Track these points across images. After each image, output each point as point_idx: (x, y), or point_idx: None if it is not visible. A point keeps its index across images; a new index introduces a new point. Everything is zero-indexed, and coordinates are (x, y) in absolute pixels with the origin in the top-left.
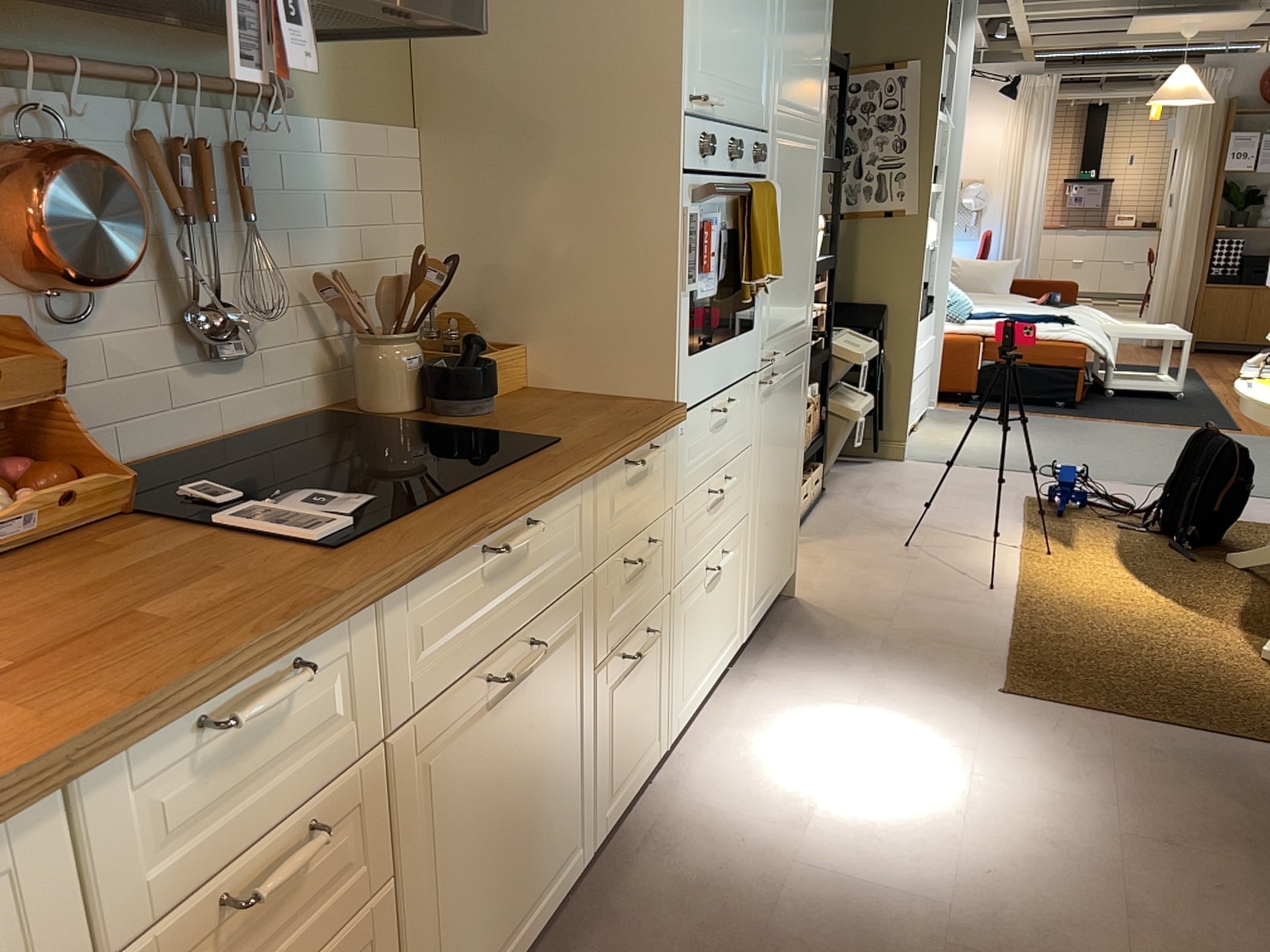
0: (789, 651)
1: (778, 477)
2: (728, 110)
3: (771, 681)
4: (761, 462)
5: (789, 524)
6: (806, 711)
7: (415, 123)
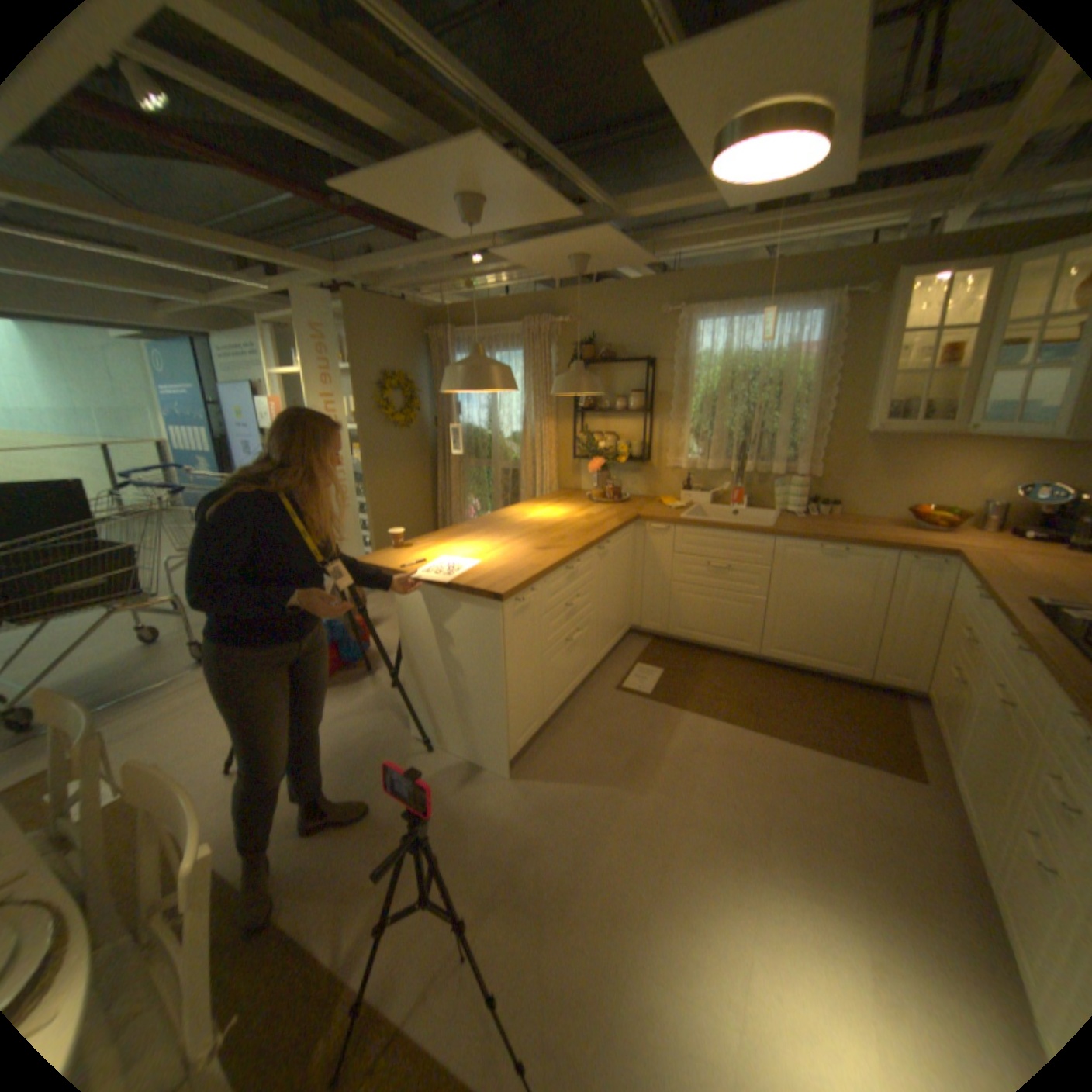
0: None
1: None
2: None
3: None
4: None
5: None
6: None
7: None
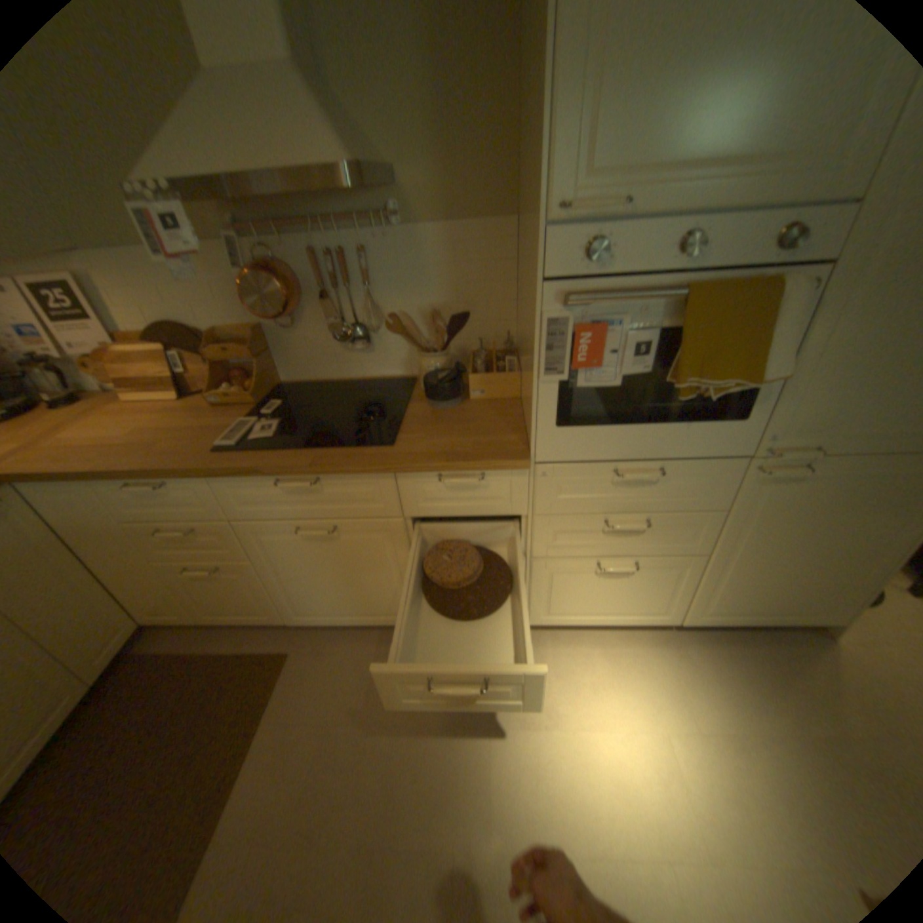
0: (738, 662)
1: (803, 549)
2: (680, 194)
3: (681, 661)
4: (747, 527)
5: (833, 590)
6: (661, 697)
7: (516, 208)
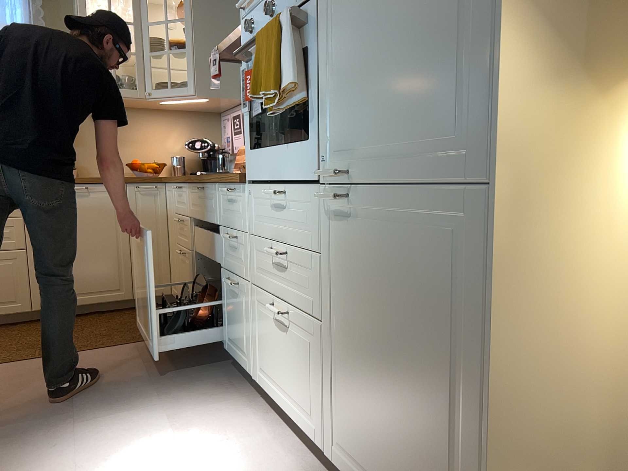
0: None
1: (383, 348)
2: None
3: None
4: (338, 287)
5: None
6: None
7: None
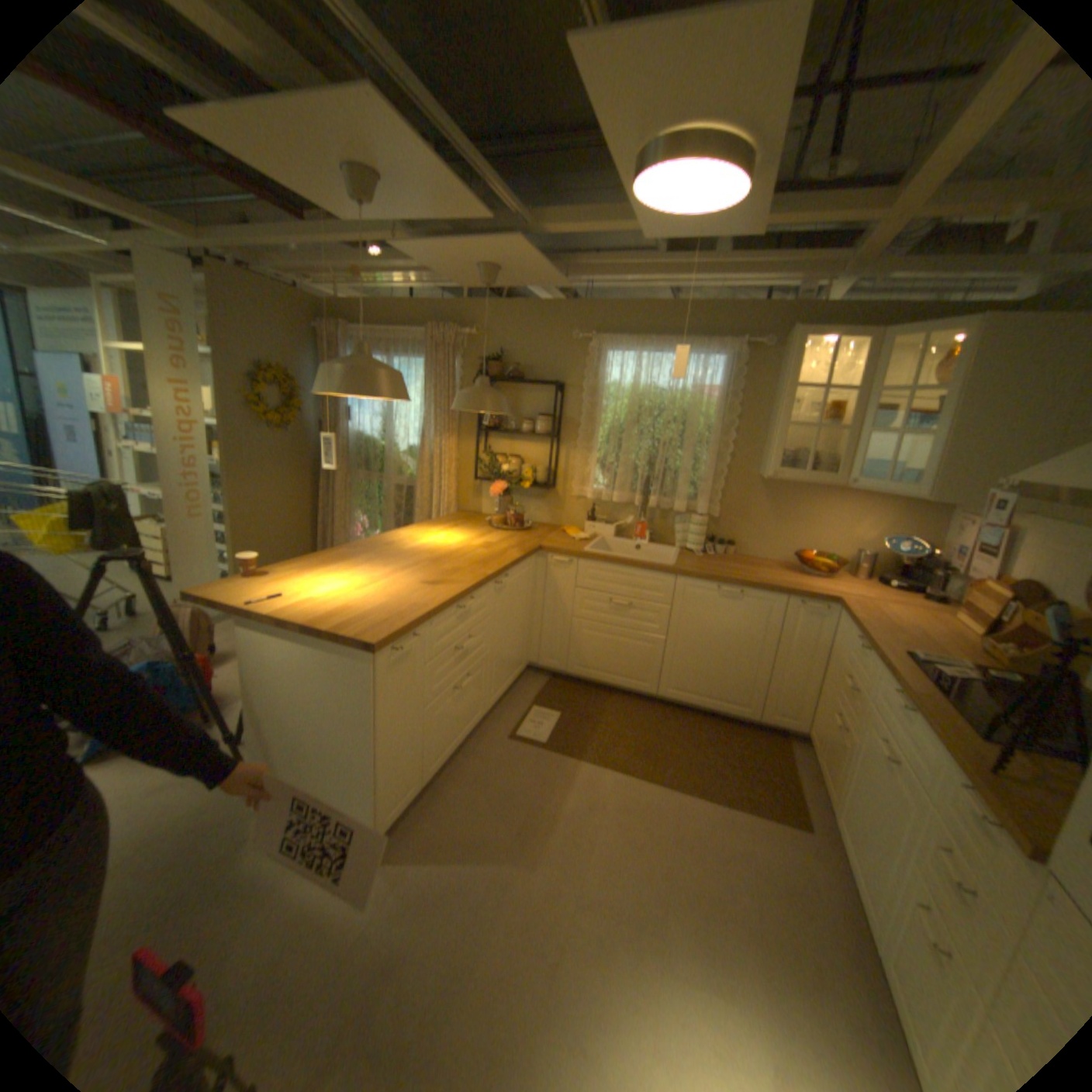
0: None
1: None
2: None
3: None
4: None
5: None
6: None
7: None
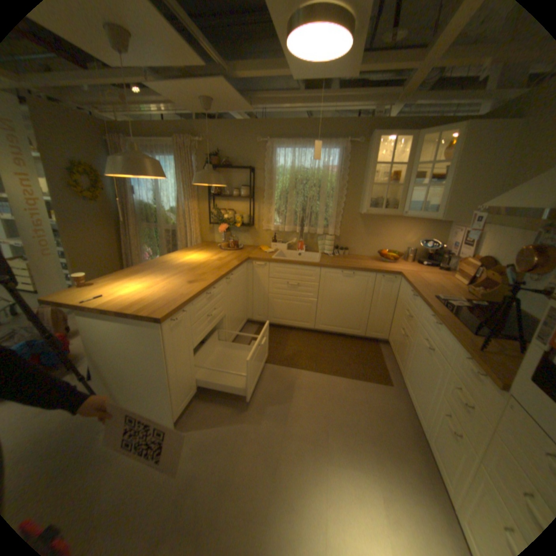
0: None
1: None
2: None
3: None
4: None
5: None
6: None
7: None
